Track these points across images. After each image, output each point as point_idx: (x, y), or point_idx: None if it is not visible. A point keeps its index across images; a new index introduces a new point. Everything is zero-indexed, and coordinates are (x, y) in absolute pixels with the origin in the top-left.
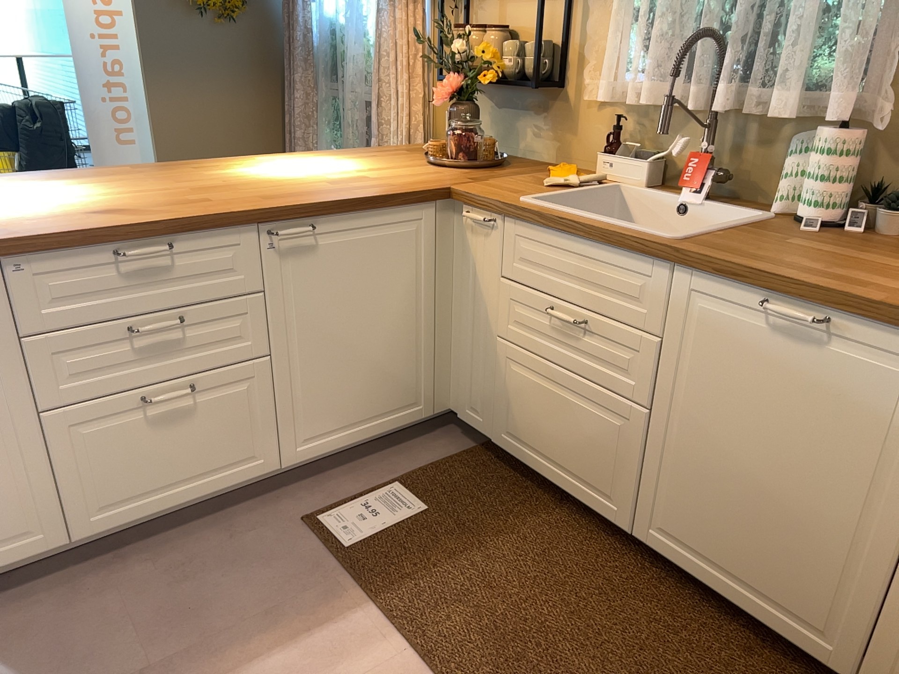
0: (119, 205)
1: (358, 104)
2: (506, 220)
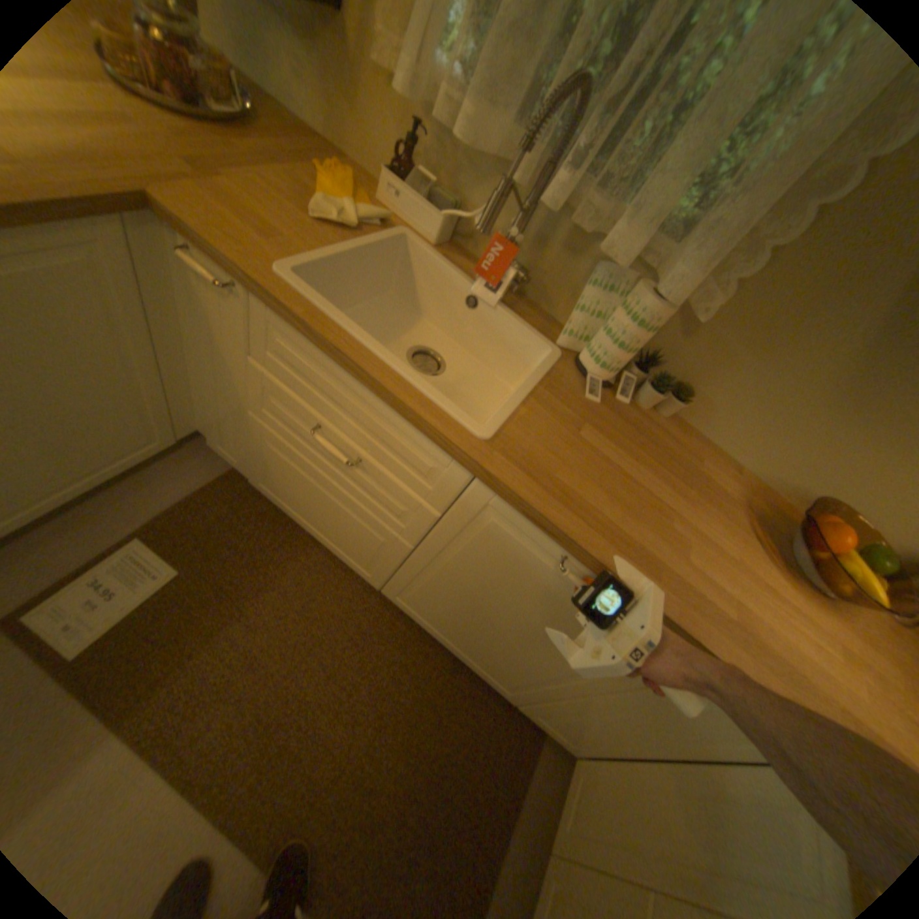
0: None
1: None
2: (252, 296)
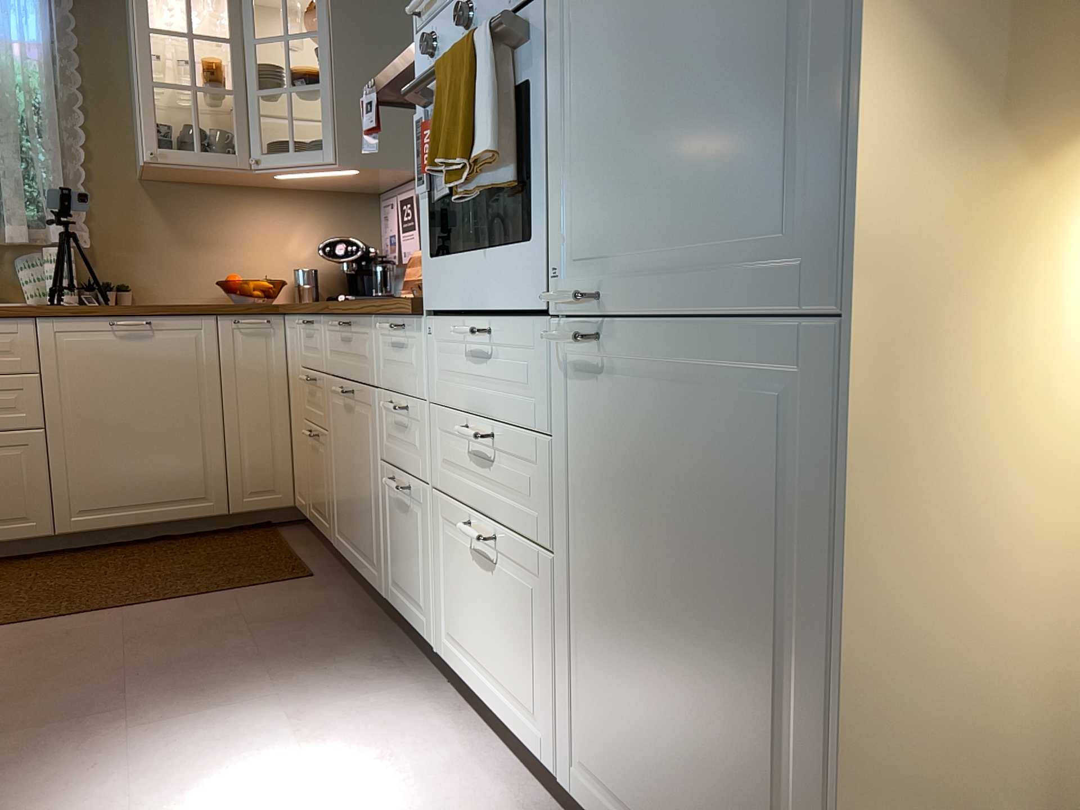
0: None
1: None
2: None
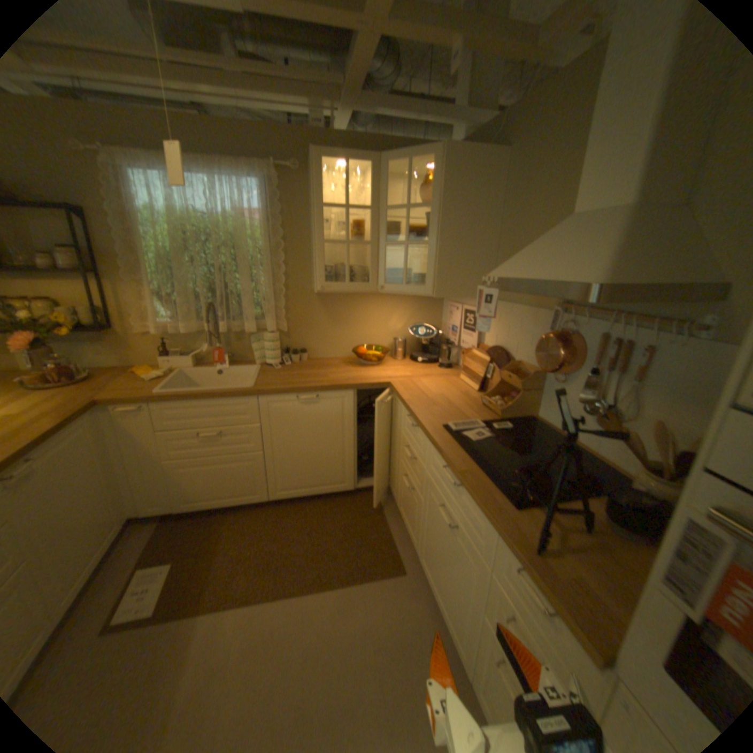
0: None
1: None
2: (150, 404)
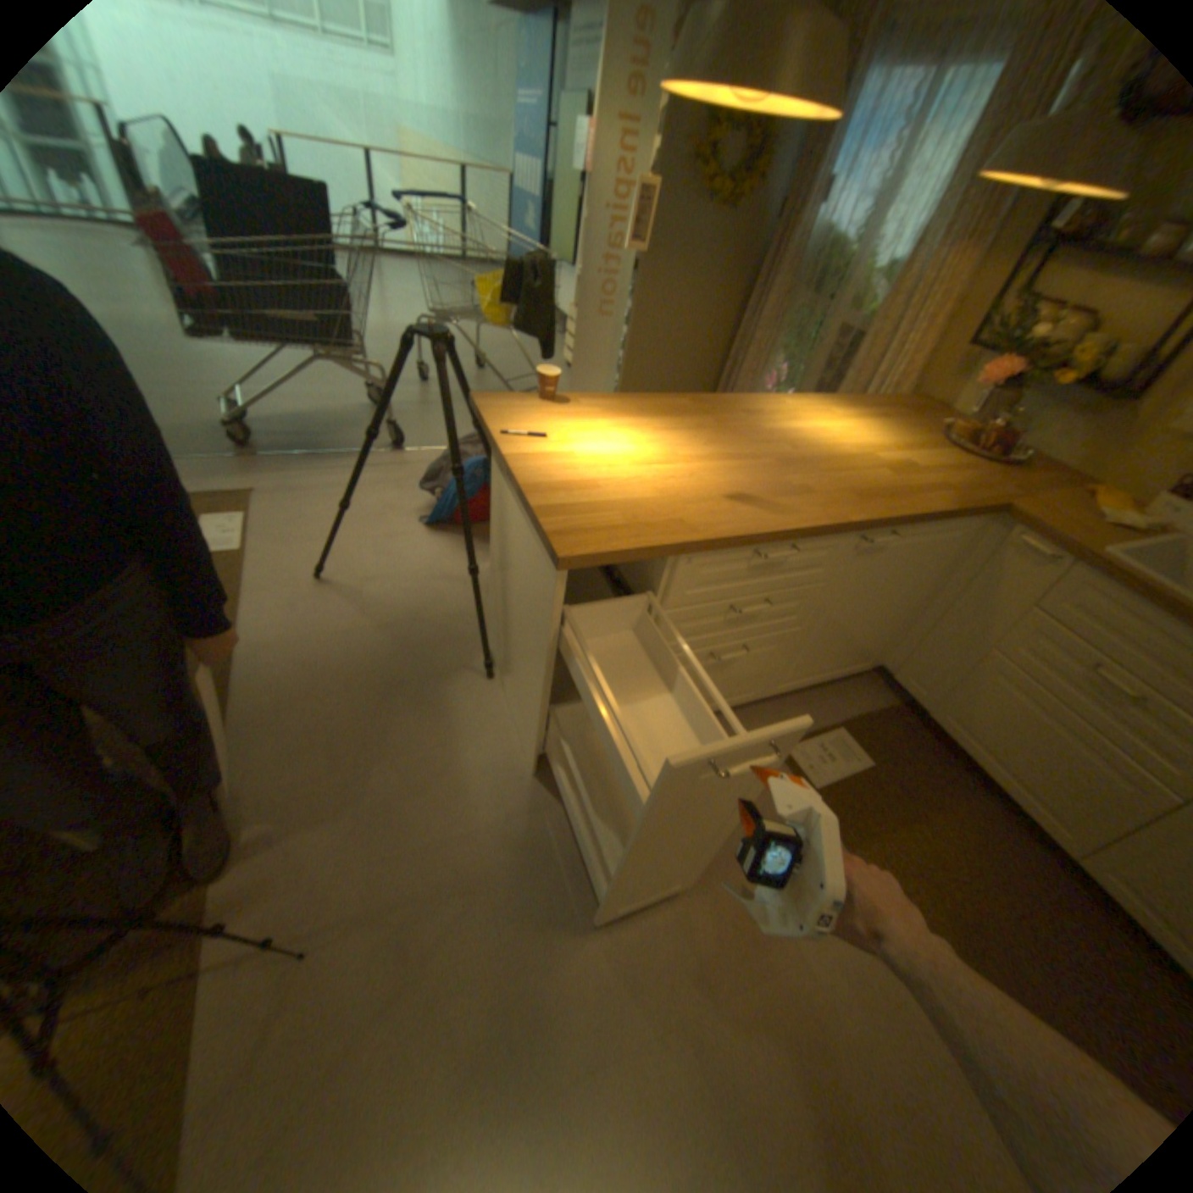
0: (739, 484)
1: (841, 328)
2: (1080, 565)
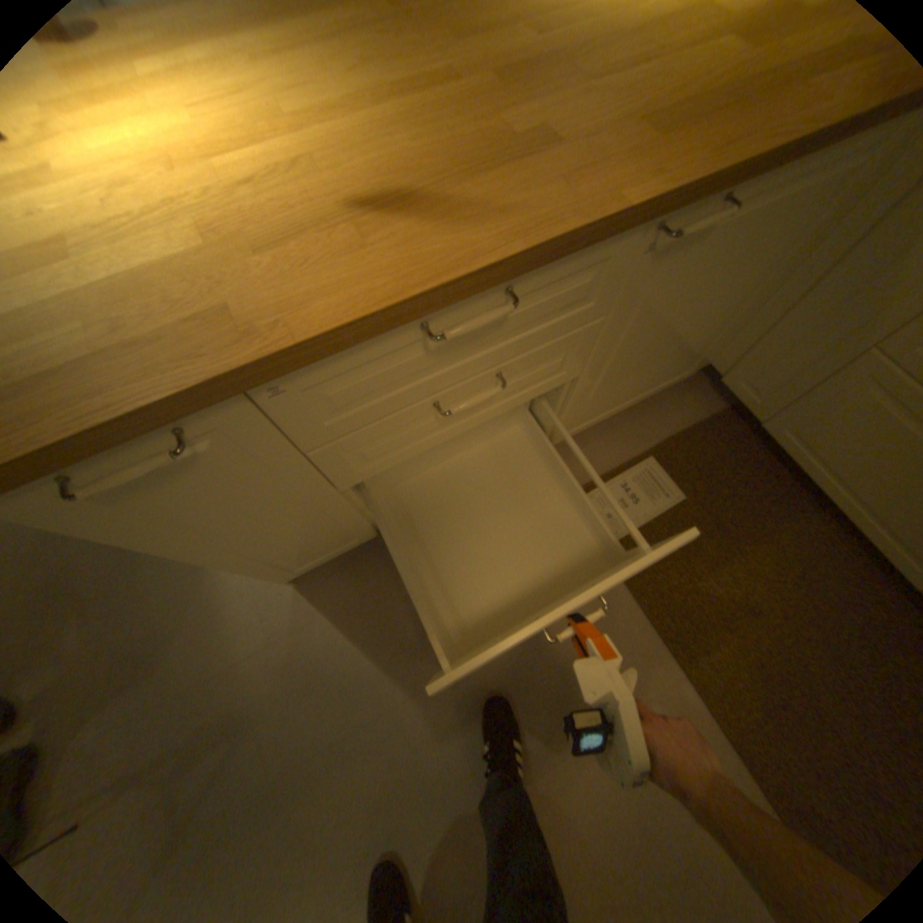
0: (394, 158)
1: None
2: None
